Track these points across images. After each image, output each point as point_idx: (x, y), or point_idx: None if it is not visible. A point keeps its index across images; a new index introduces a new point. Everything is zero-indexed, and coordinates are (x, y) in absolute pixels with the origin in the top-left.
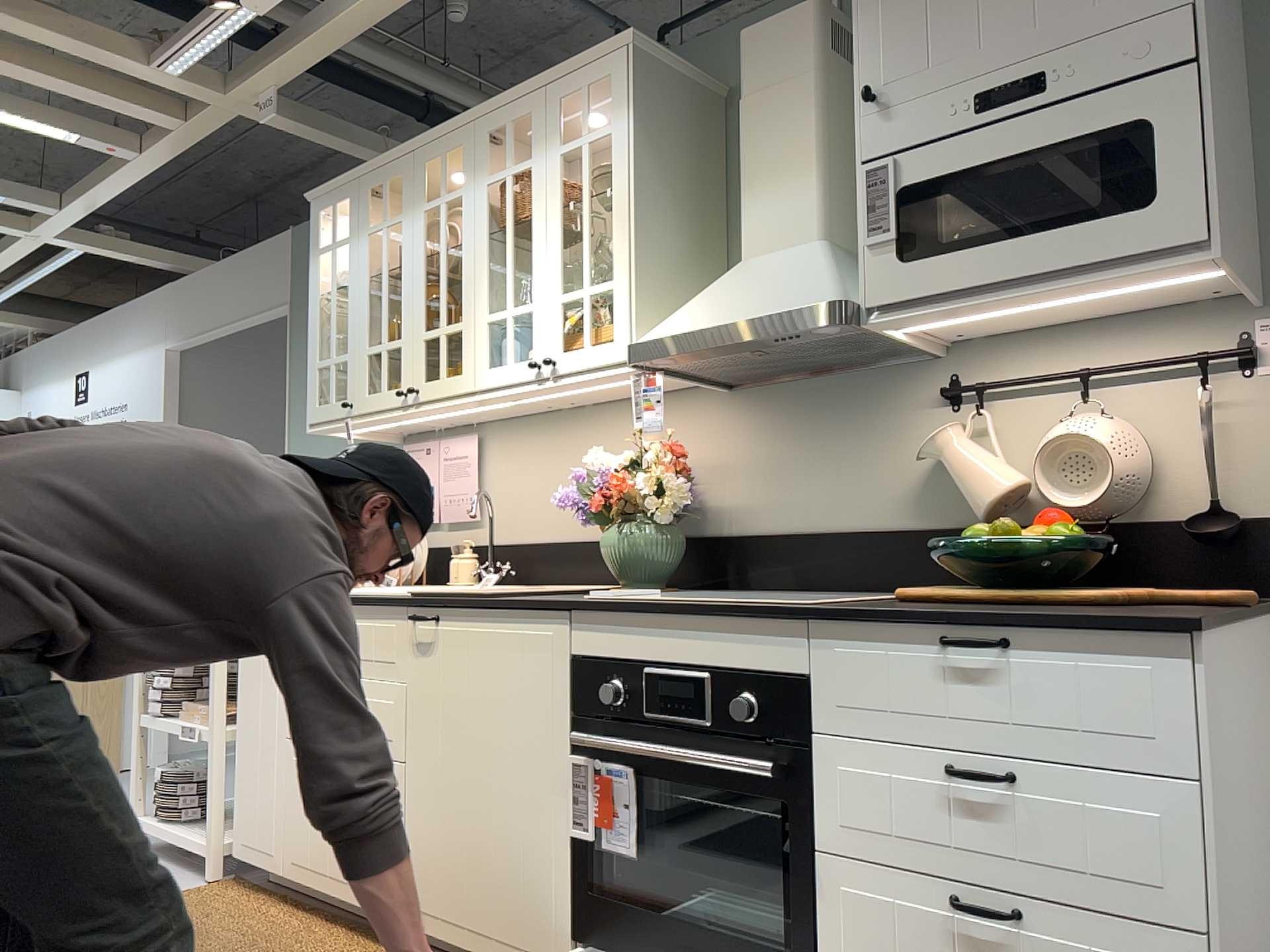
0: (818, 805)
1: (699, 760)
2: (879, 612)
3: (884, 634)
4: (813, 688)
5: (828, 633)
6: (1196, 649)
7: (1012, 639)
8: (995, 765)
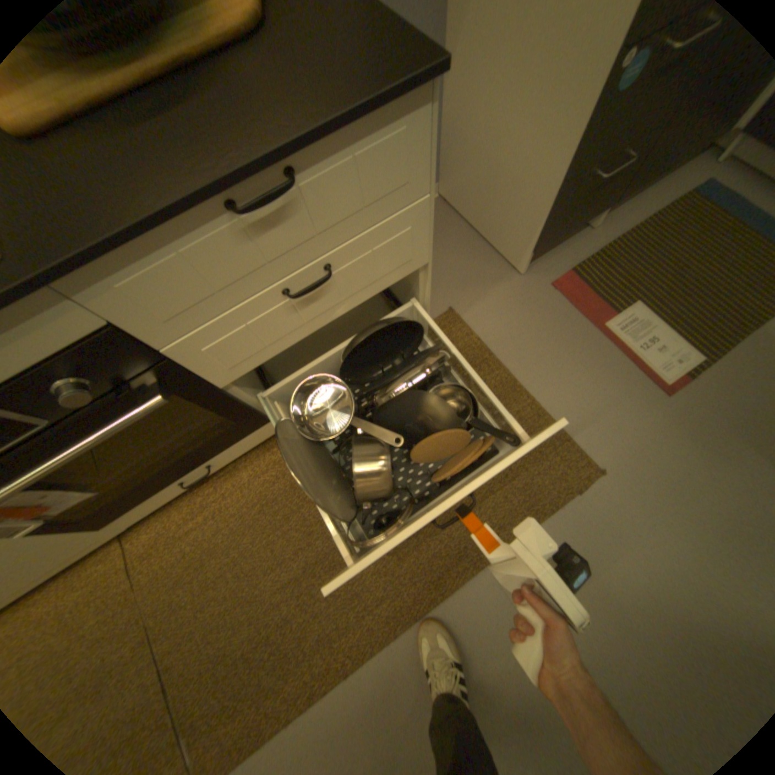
0: (199, 375)
1: (86, 448)
2: (134, 223)
3: (154, 239)
4: (120, 329)
5: (82, 279)
6: (432, 89)
7: (290, 165)
8: (311, 268)
